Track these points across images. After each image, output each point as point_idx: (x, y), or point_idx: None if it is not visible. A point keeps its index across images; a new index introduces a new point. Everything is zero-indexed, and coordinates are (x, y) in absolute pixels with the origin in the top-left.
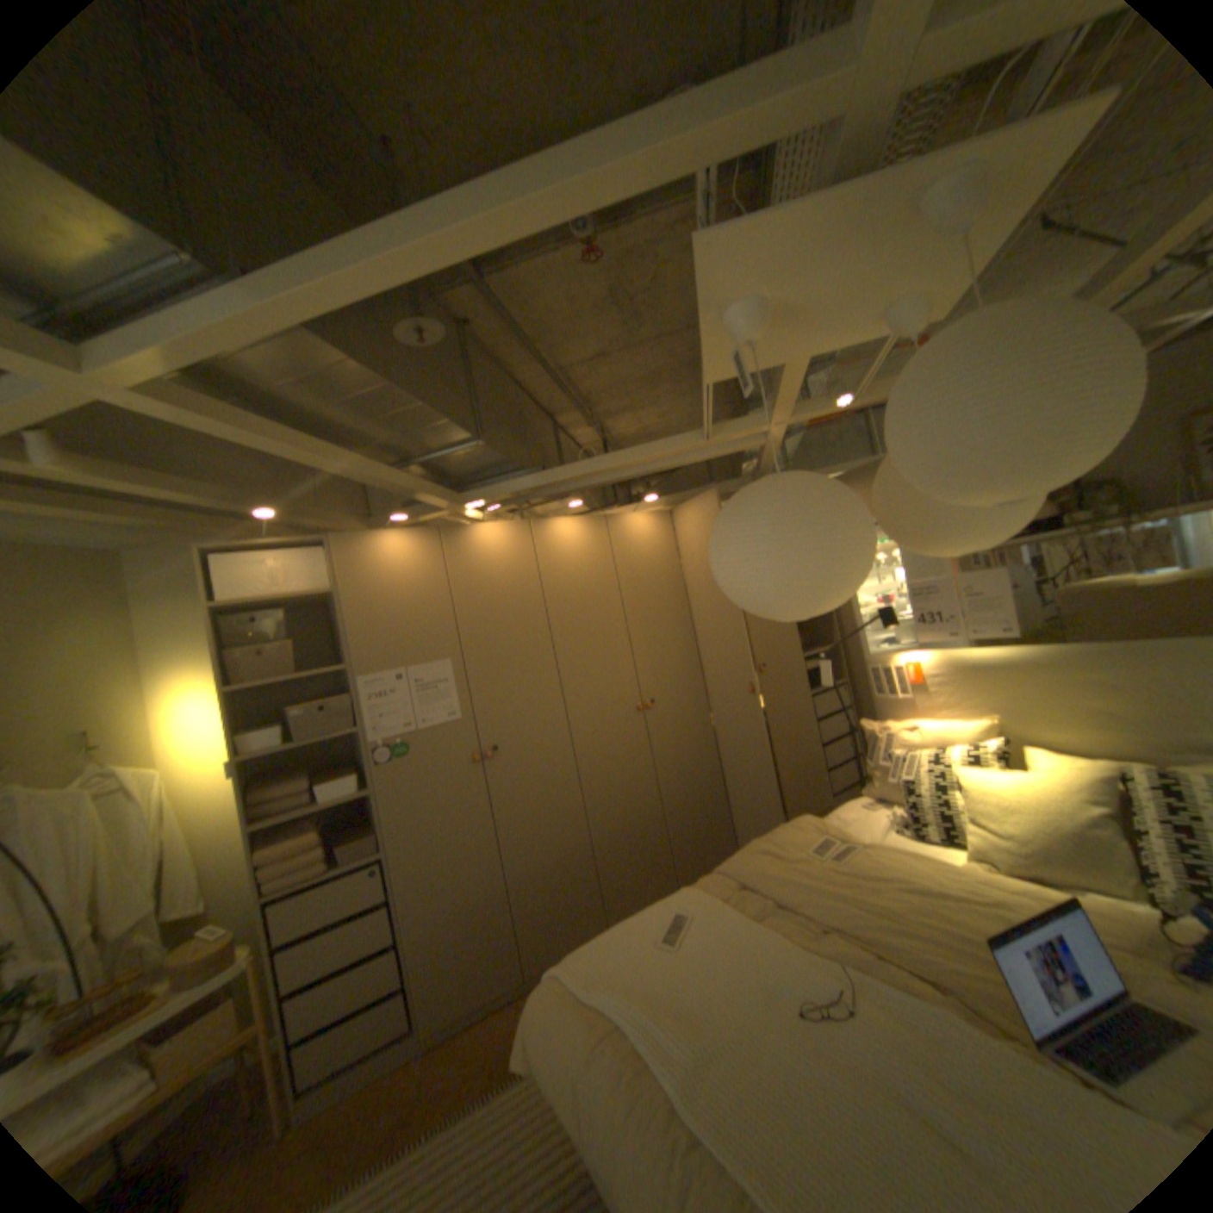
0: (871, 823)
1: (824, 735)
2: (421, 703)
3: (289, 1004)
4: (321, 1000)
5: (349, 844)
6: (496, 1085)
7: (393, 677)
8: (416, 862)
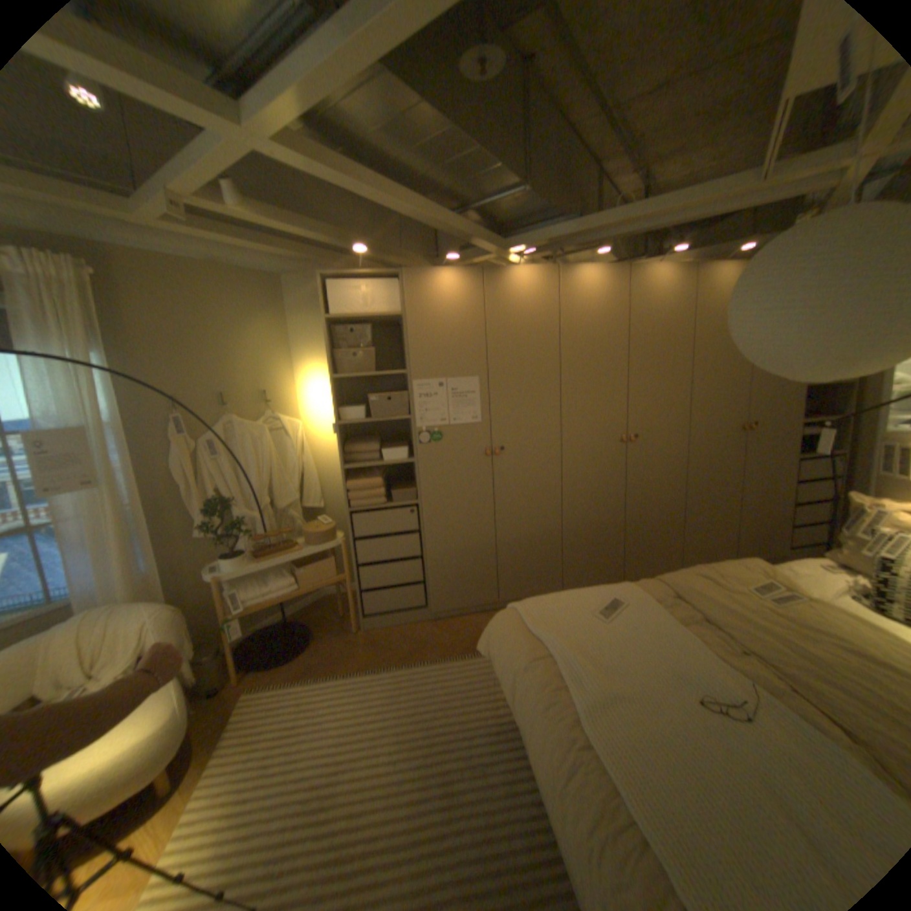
0: (827, 582)
1: (801, 496)
2: (454, 406)
3: (363, 569)
4: (379, 573)
5: (400, 489)
6: (471, 653)
7: (437, 384)
8: (439, 511)
